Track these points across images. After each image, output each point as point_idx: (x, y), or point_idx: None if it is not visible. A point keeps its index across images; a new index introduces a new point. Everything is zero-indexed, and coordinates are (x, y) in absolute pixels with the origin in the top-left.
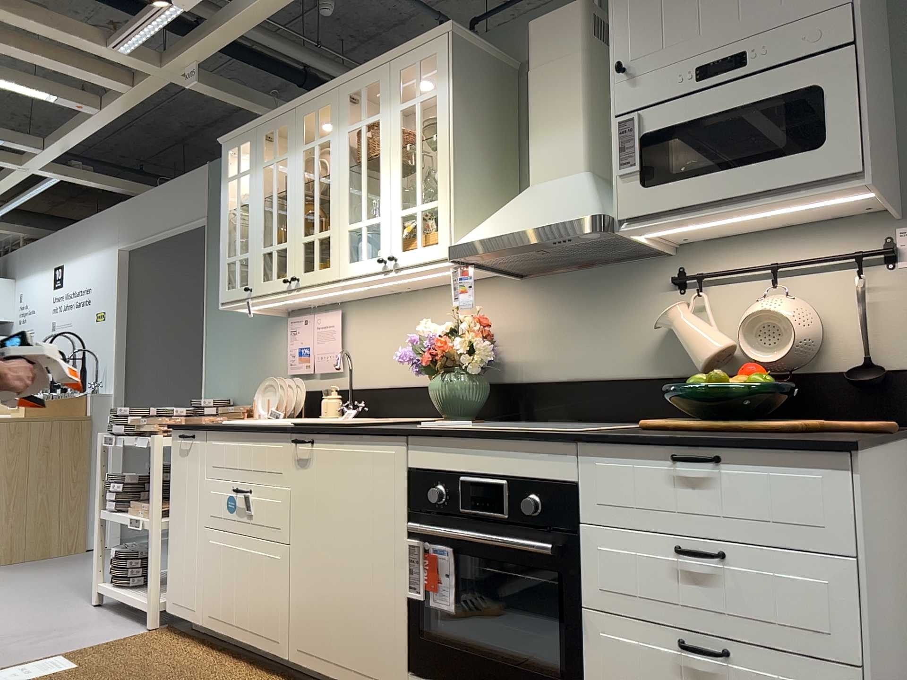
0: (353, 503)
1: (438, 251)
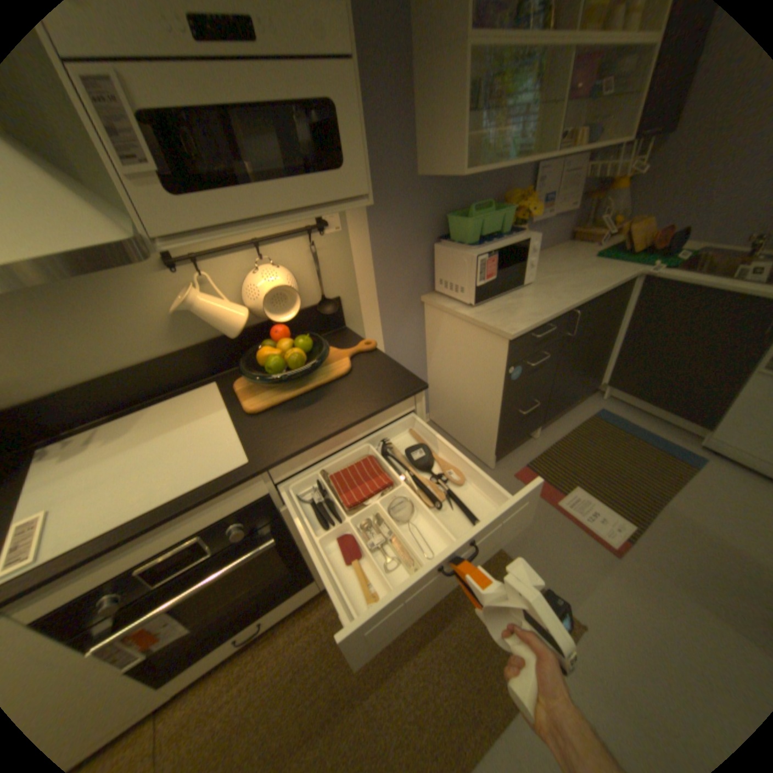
0: None
1: None
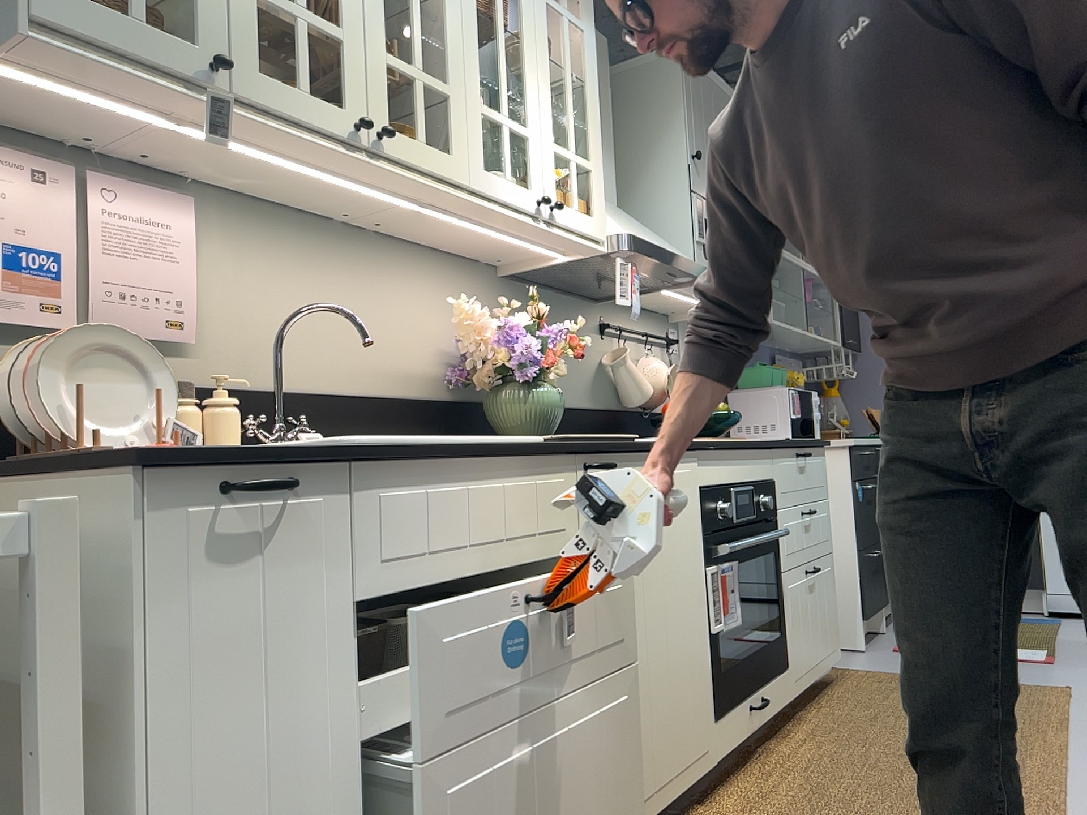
0: (662, 545)
1: (597, 228)
